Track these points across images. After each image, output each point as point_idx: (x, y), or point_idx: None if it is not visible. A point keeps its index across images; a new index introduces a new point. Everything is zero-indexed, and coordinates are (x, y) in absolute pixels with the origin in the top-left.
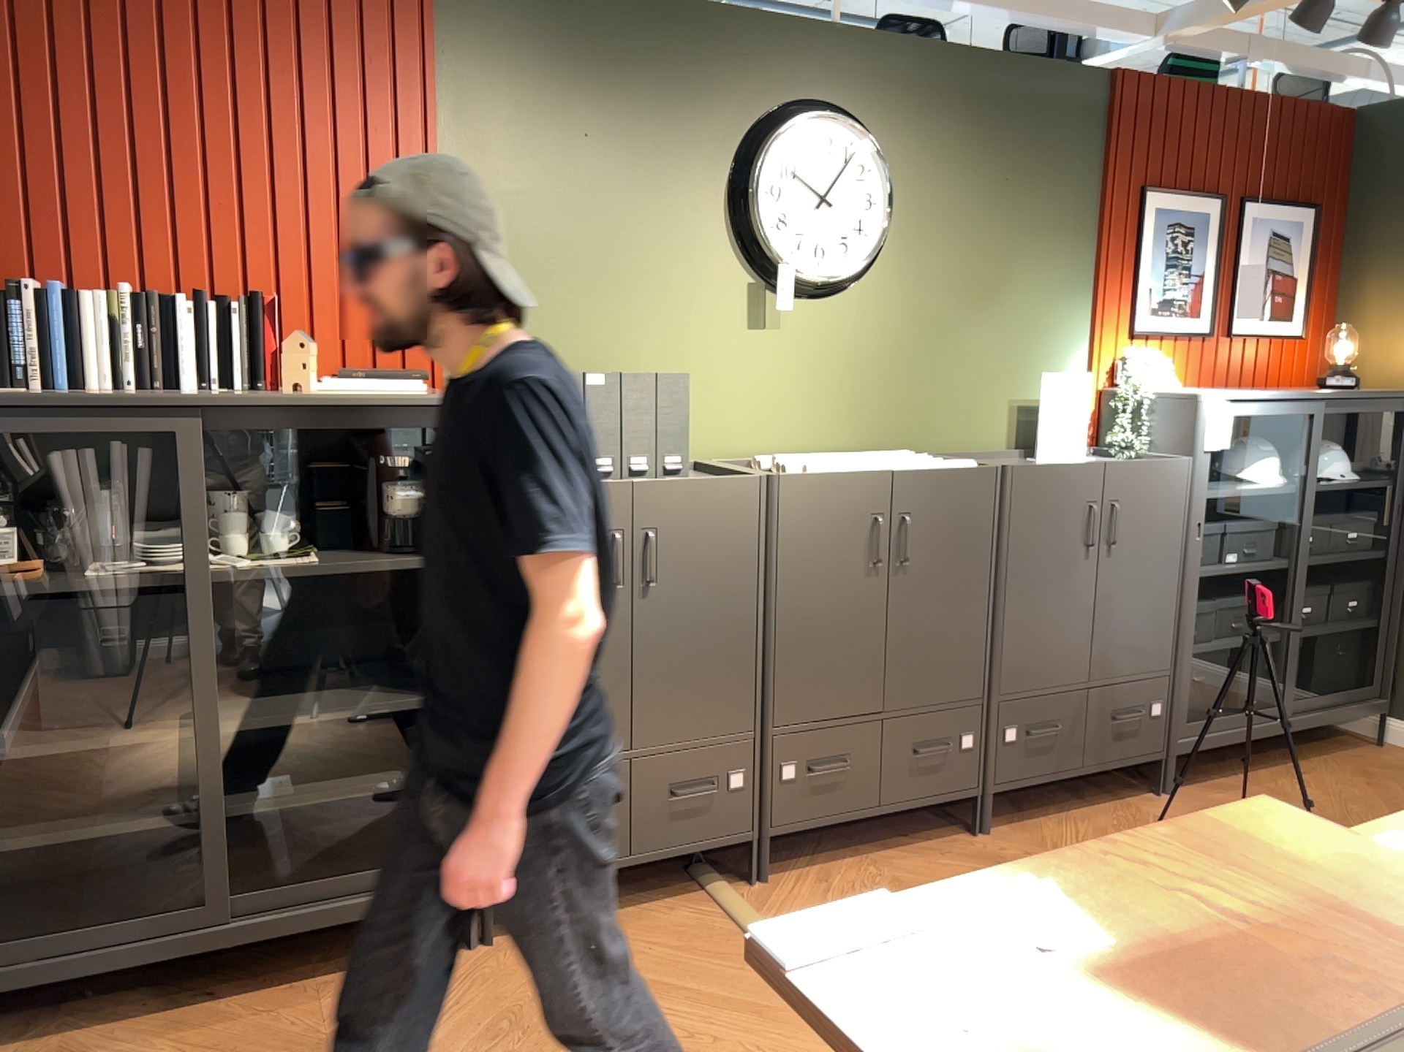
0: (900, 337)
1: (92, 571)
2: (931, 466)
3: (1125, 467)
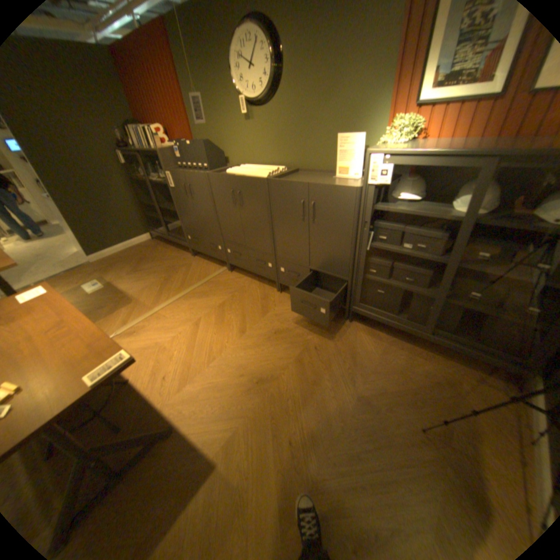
0: (291, 119)
1: (147, 177)
2: (254, 175)
3: (317, 186)
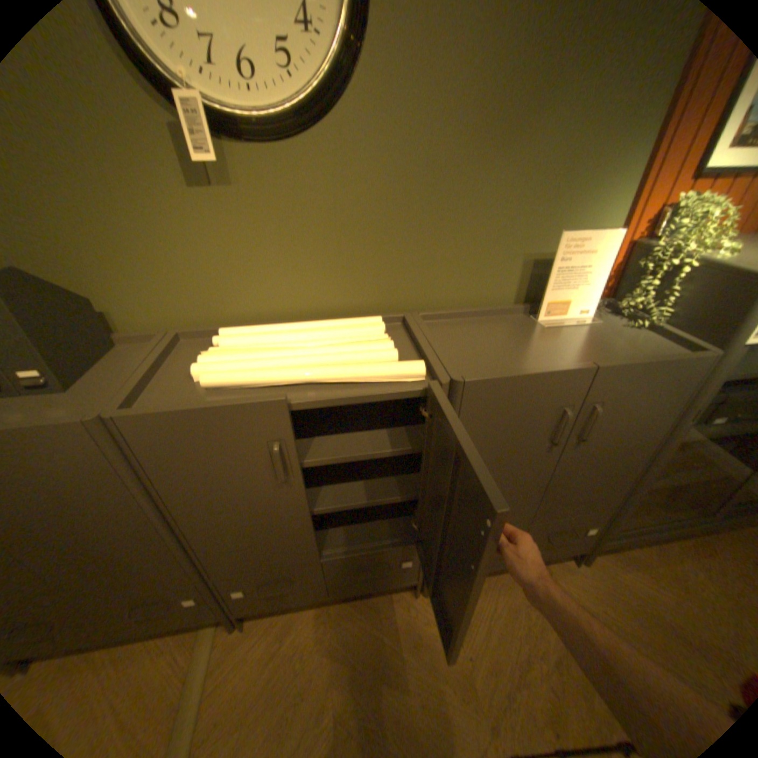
0: (390, 188)
1: None
2: (362, 373)
3: (624, 369)
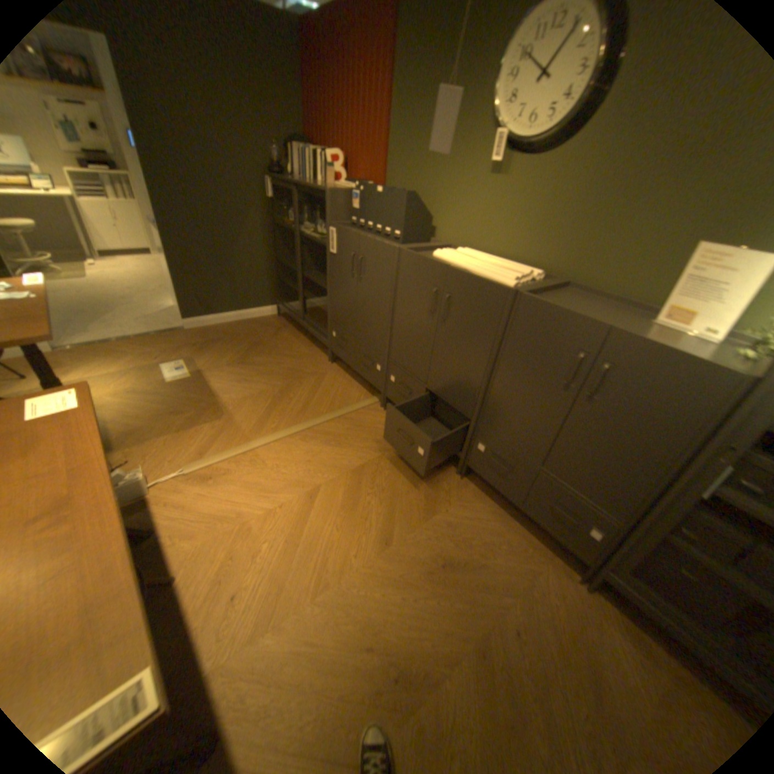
0: (588, 188)
1: (296, 226)
2: (486, 274)
3: (633, 339)
